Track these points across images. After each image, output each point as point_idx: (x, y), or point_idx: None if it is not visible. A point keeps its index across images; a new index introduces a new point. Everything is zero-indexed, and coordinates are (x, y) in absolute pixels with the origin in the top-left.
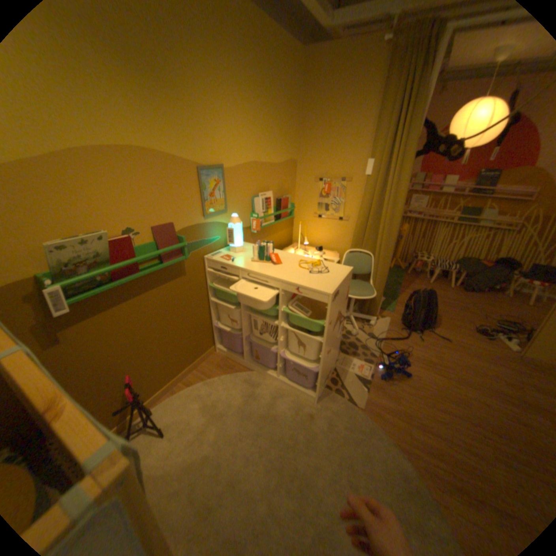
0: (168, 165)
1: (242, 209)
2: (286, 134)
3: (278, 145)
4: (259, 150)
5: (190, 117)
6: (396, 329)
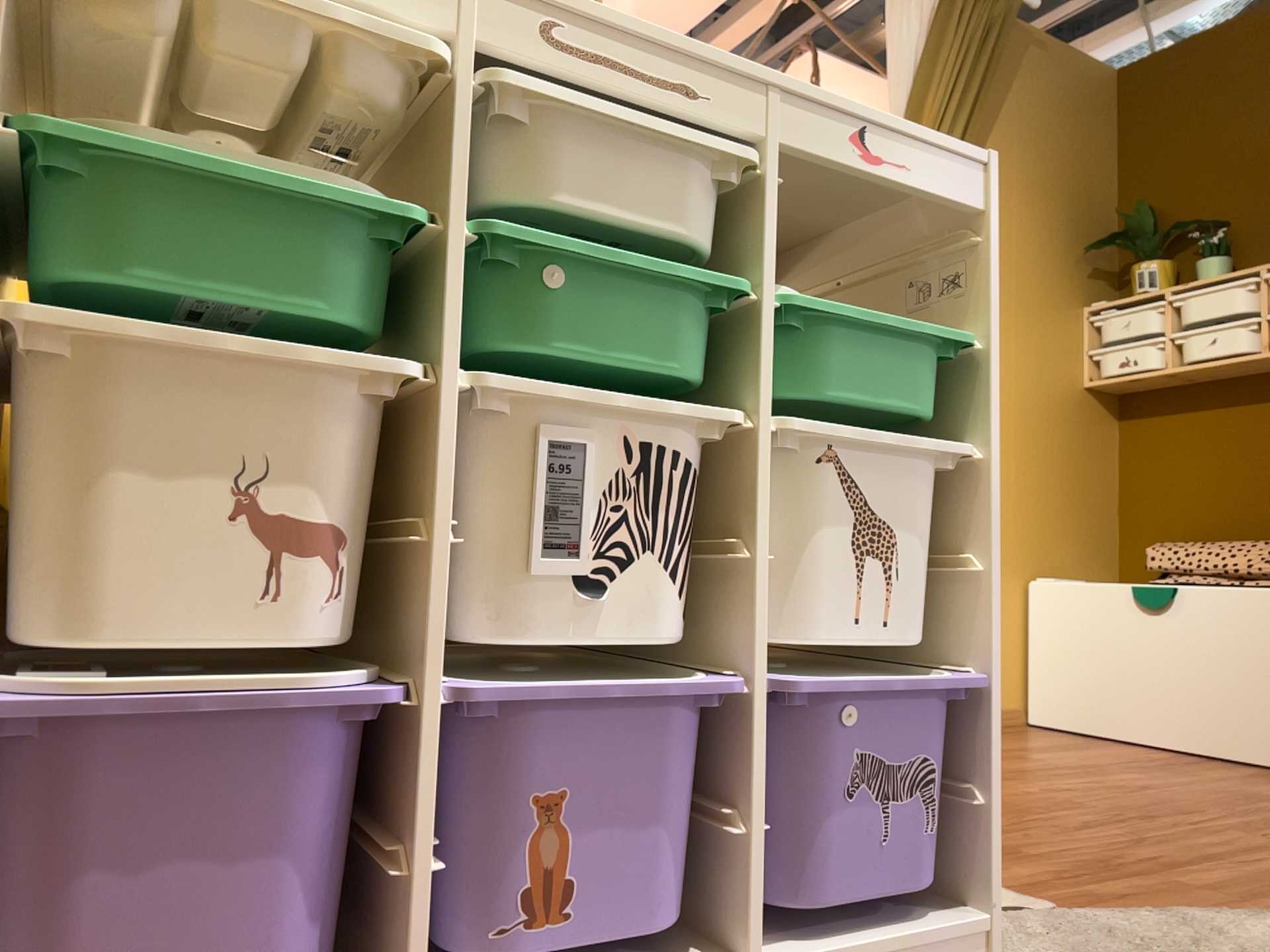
0: None
1: None
2: None
3: None
4: None
5: None
6: None
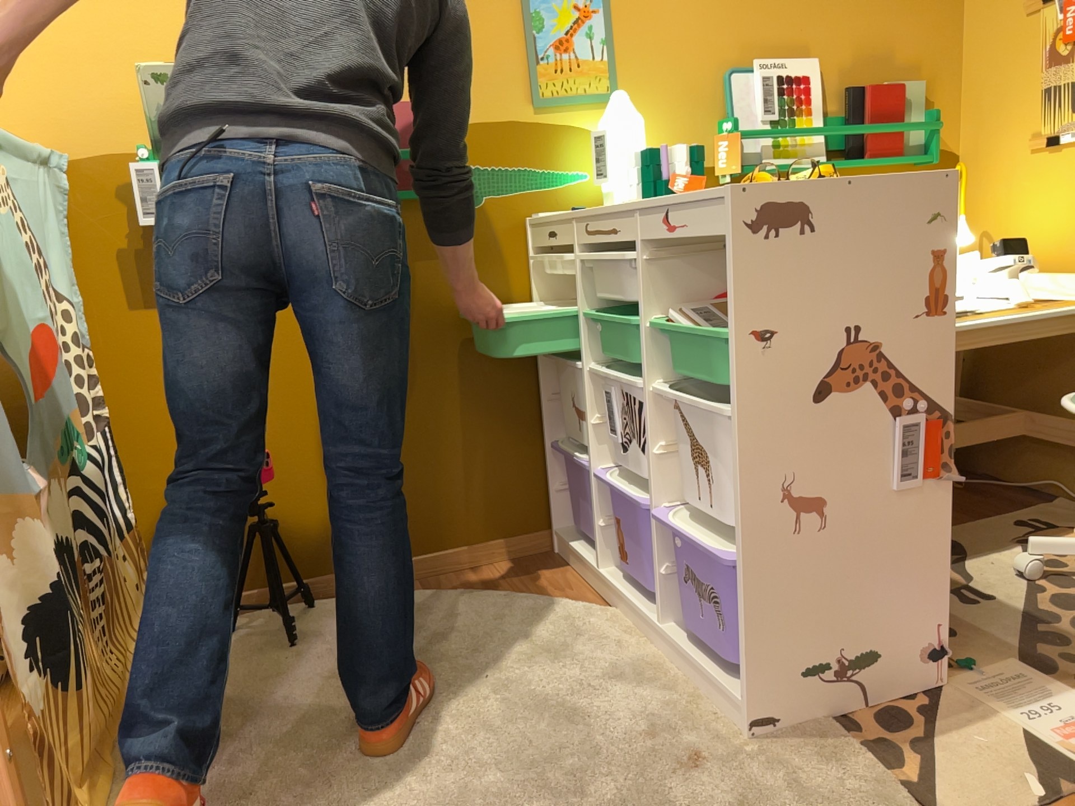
0: None
1: (683, 104)
2: None
3: None
4: None
5: None
6: None
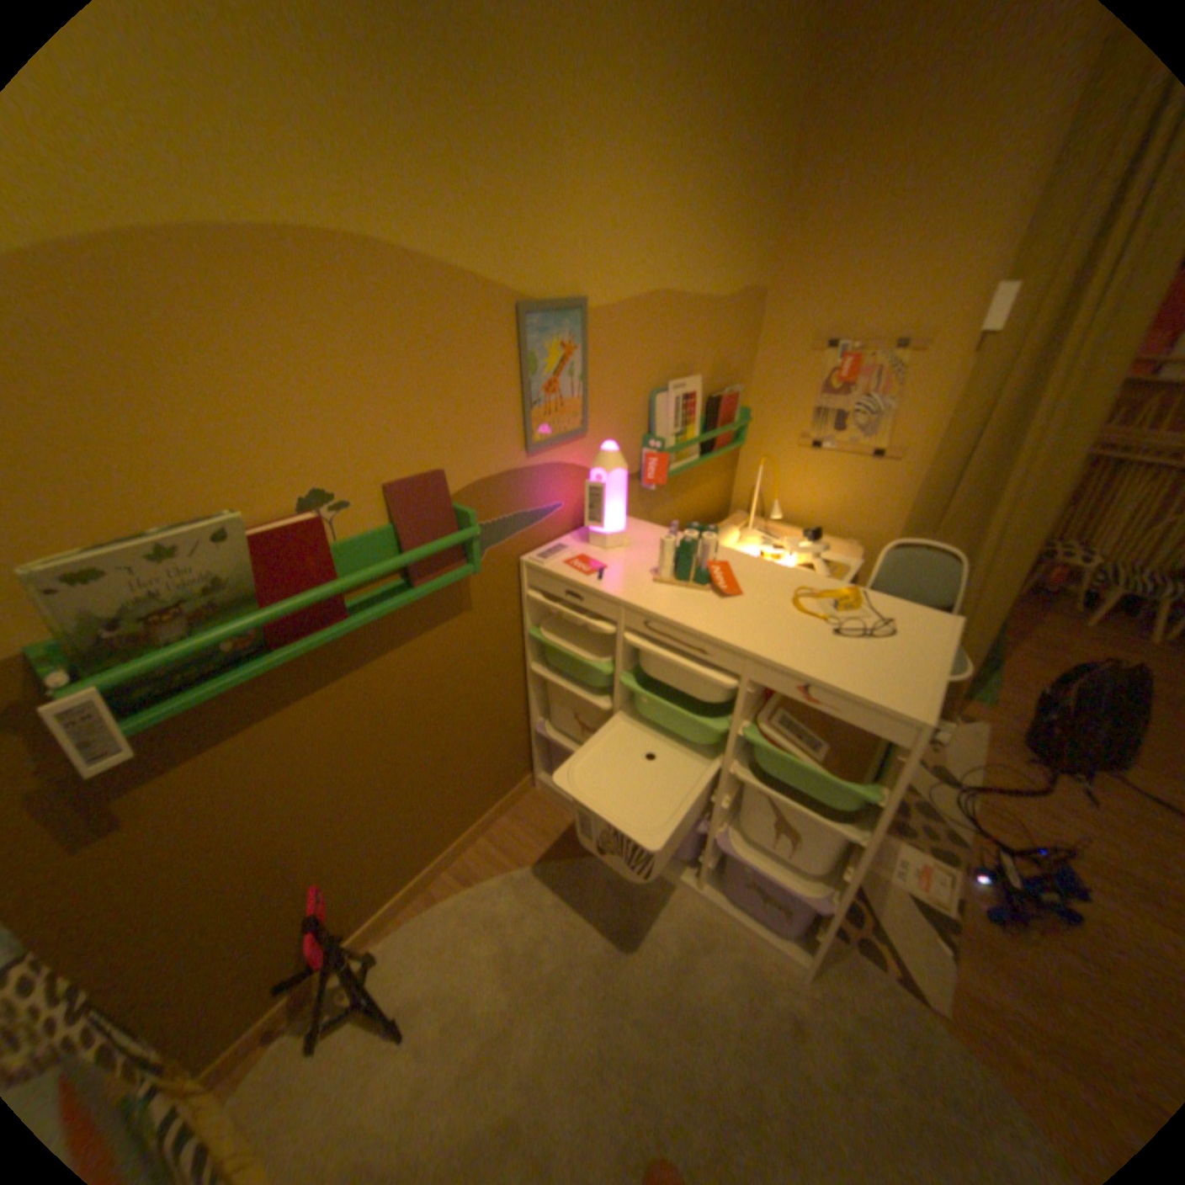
0: (435, 293)
1: (625, 426)
2: (754, 212)
3: (730, 244)
4: (683, 257)
5: (507, 141)
6: (1011, 760)
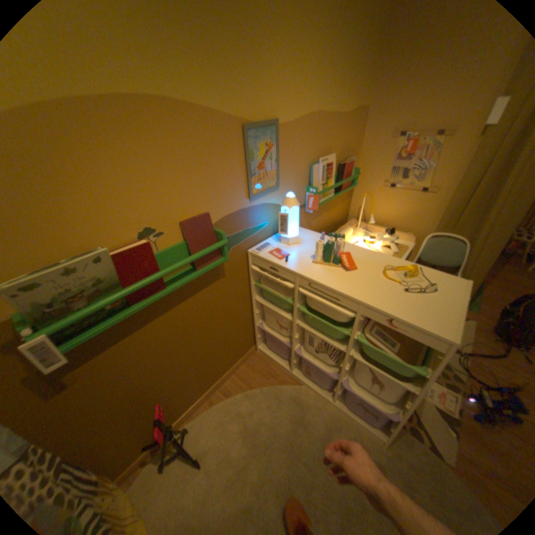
0: (201, 124)
1: (297, 182)
2: (363, 66)
3: (351, 84)
4: (327, 93)
5: (235, 38)
6: (486, 339)
